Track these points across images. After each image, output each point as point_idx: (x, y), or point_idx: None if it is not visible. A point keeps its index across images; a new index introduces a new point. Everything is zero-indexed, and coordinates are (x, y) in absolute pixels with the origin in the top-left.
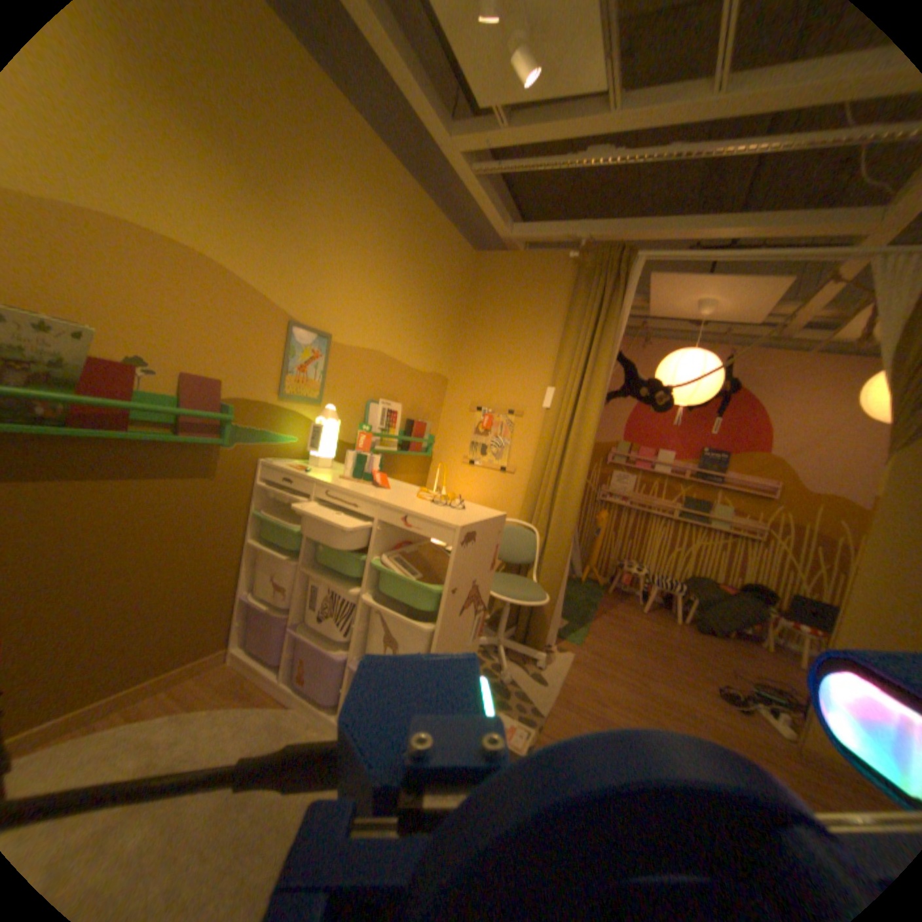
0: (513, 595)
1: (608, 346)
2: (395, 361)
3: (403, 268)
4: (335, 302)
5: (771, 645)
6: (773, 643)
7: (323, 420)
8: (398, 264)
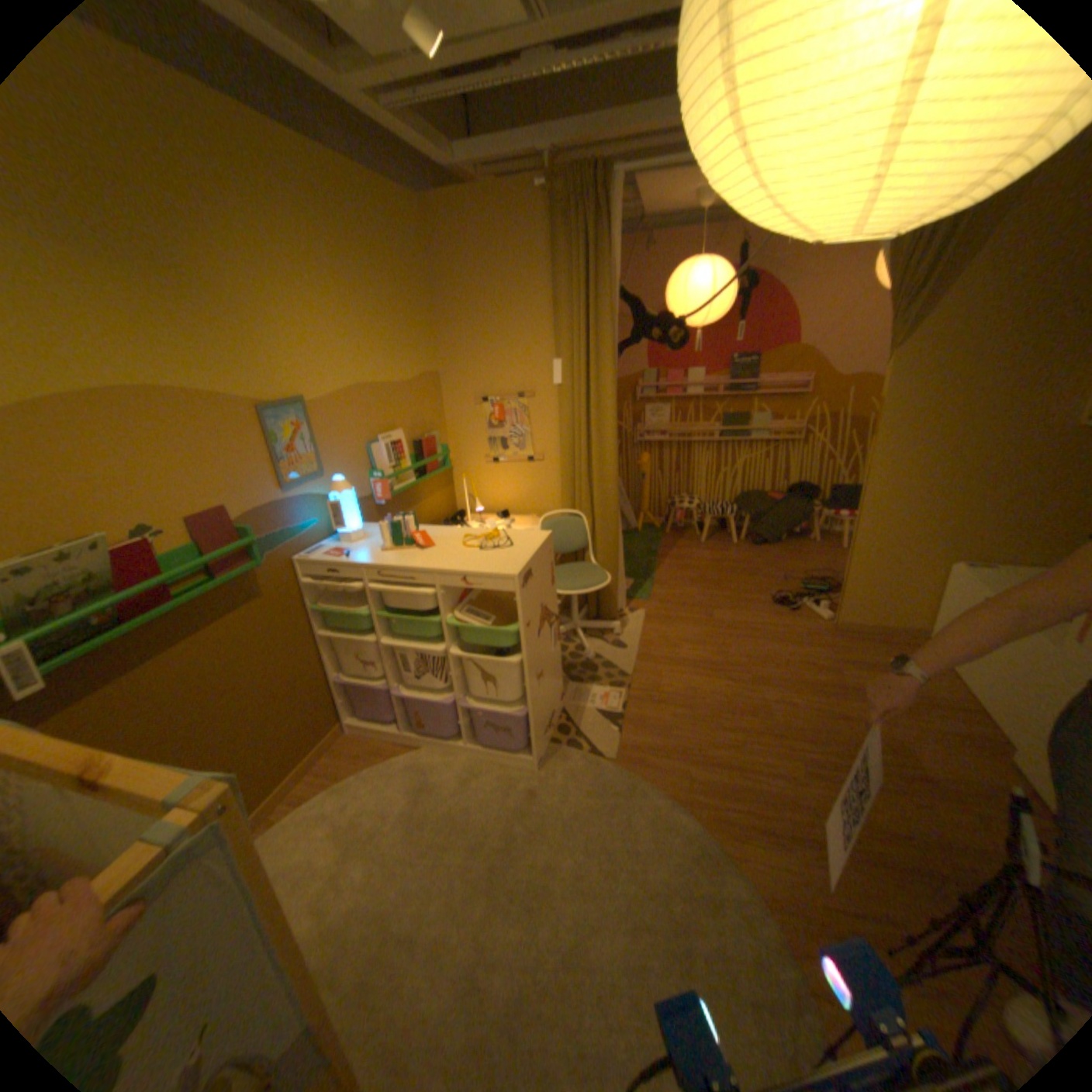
0: (576, 585)
1: (605, 297)
2: (376, 384)
3: (341, 269)
4: (288, 356)
5: (816, 535)
6: (817, 532)
7: (335, 494)
8: (334, 267)
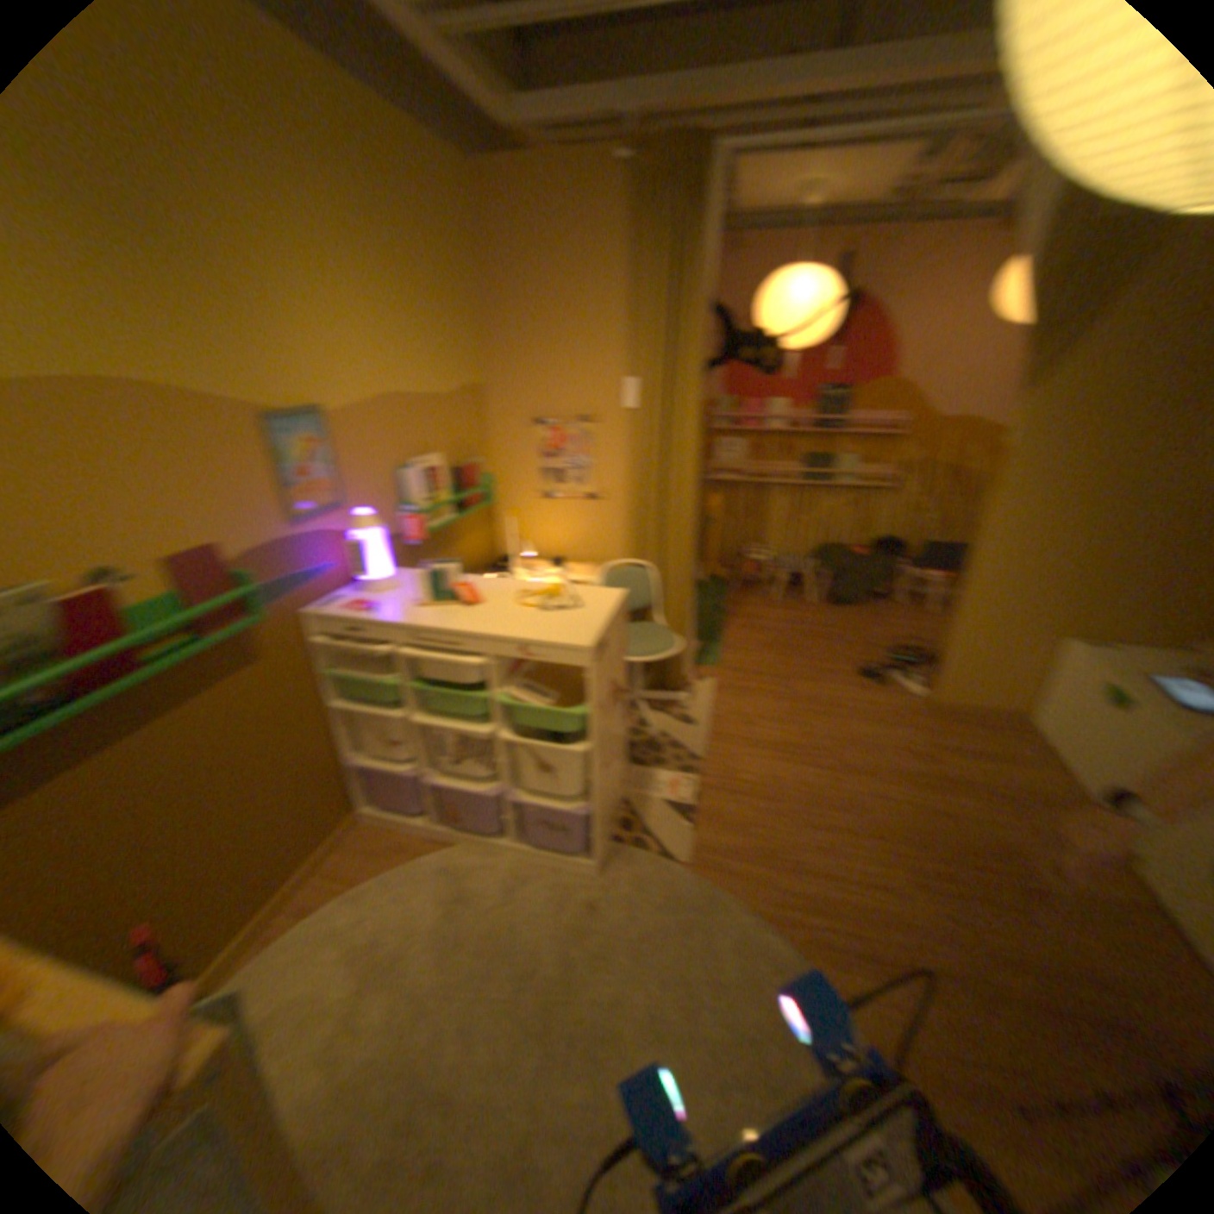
0: (639, 650)
1: (691, 304)
2: (405, 395)
3: (366, 243)
4: (295, 351)
5: (898, 596)
6: (900, 594)
7: (352, 532)
8: (357, 240)
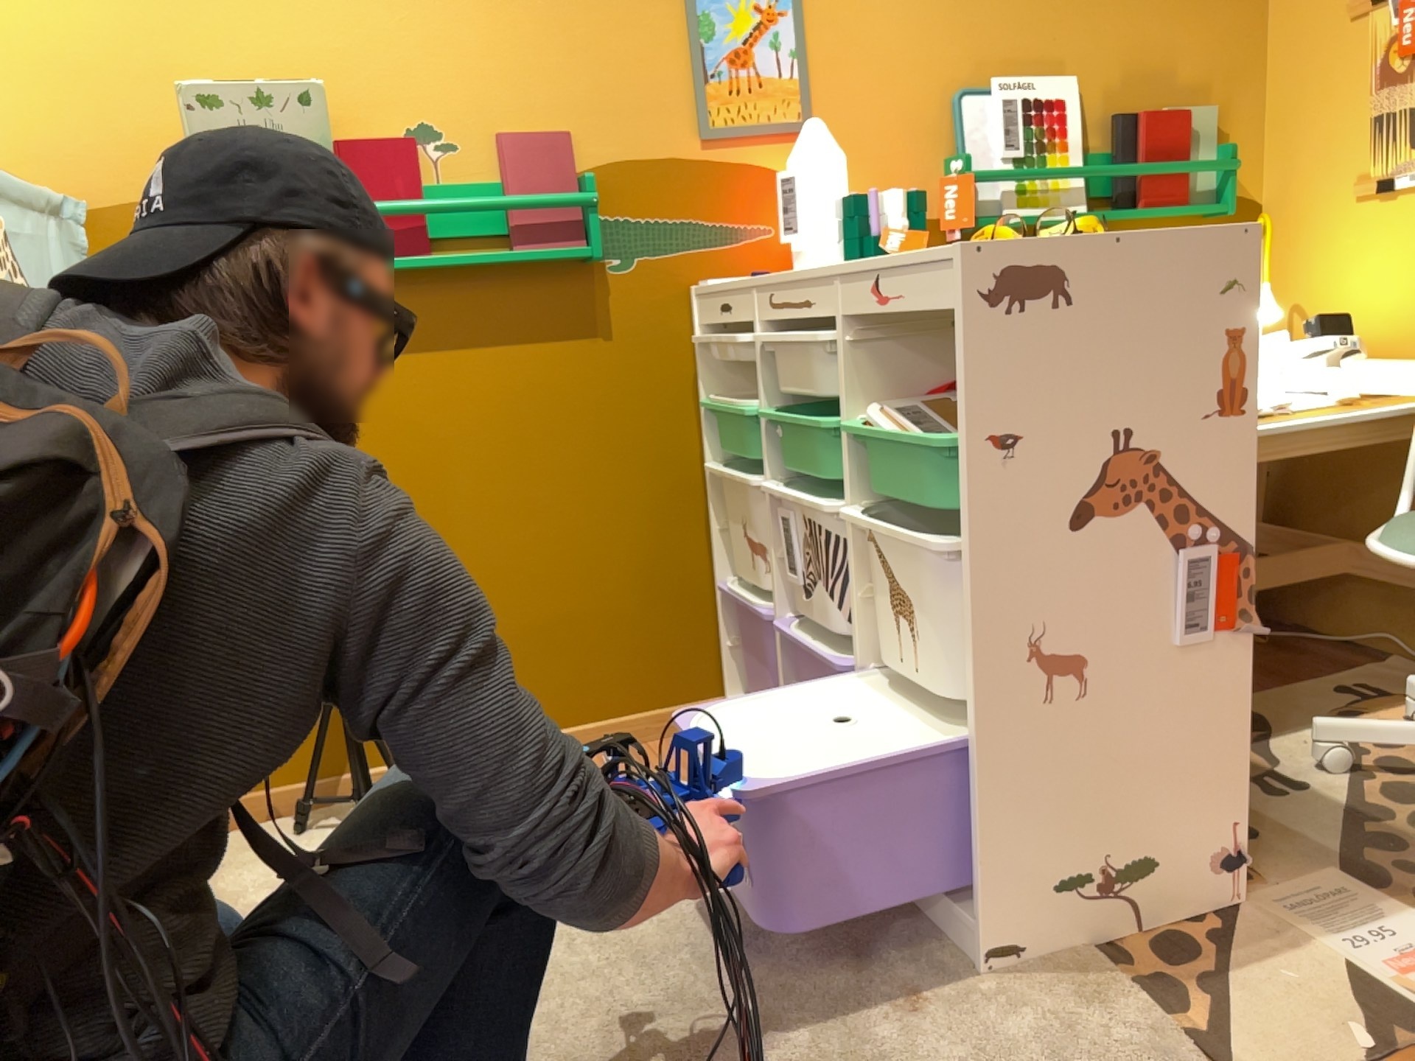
0: None
1: None
2: None
3: None
4: None
5: None
6: None
7: (796, 159)
8: None
